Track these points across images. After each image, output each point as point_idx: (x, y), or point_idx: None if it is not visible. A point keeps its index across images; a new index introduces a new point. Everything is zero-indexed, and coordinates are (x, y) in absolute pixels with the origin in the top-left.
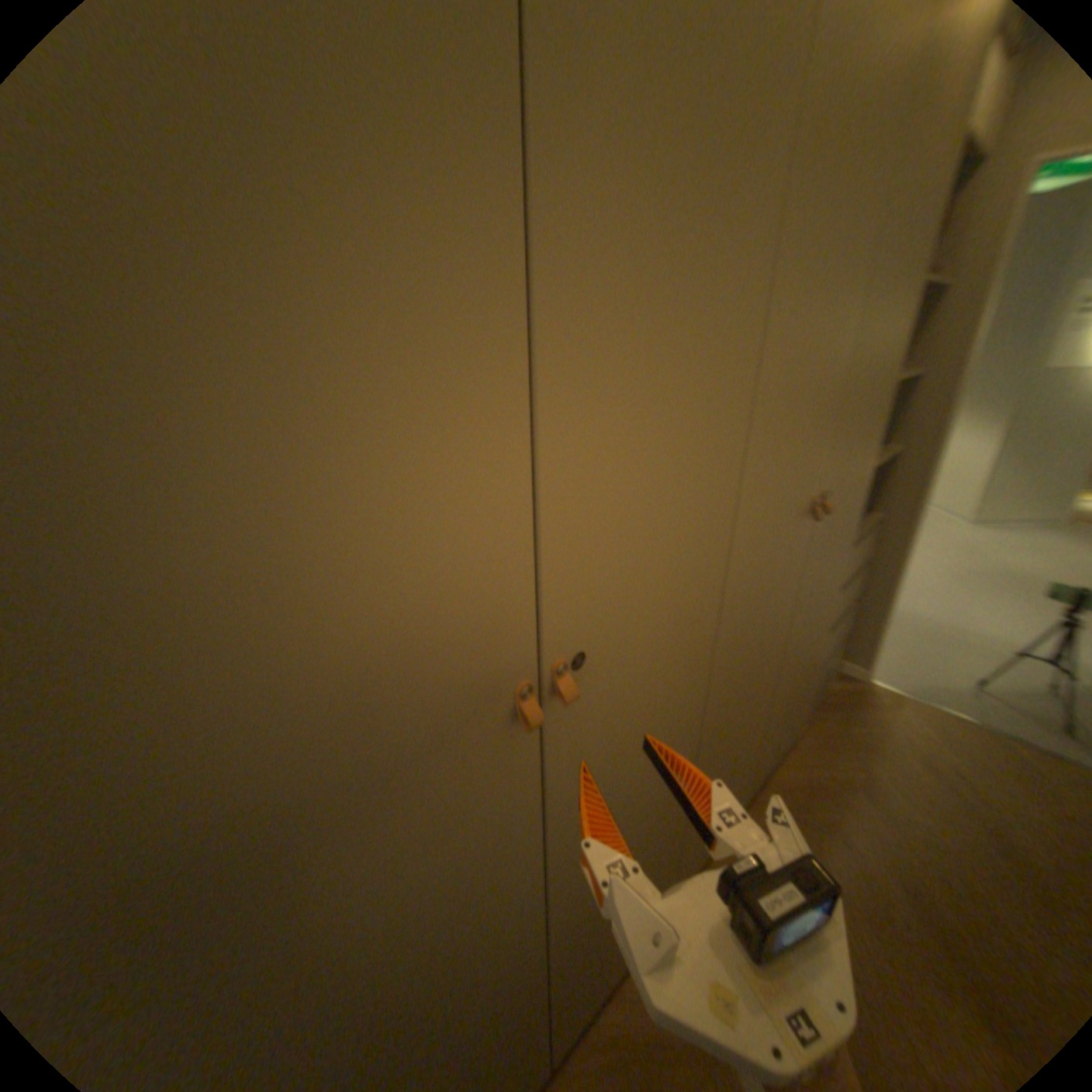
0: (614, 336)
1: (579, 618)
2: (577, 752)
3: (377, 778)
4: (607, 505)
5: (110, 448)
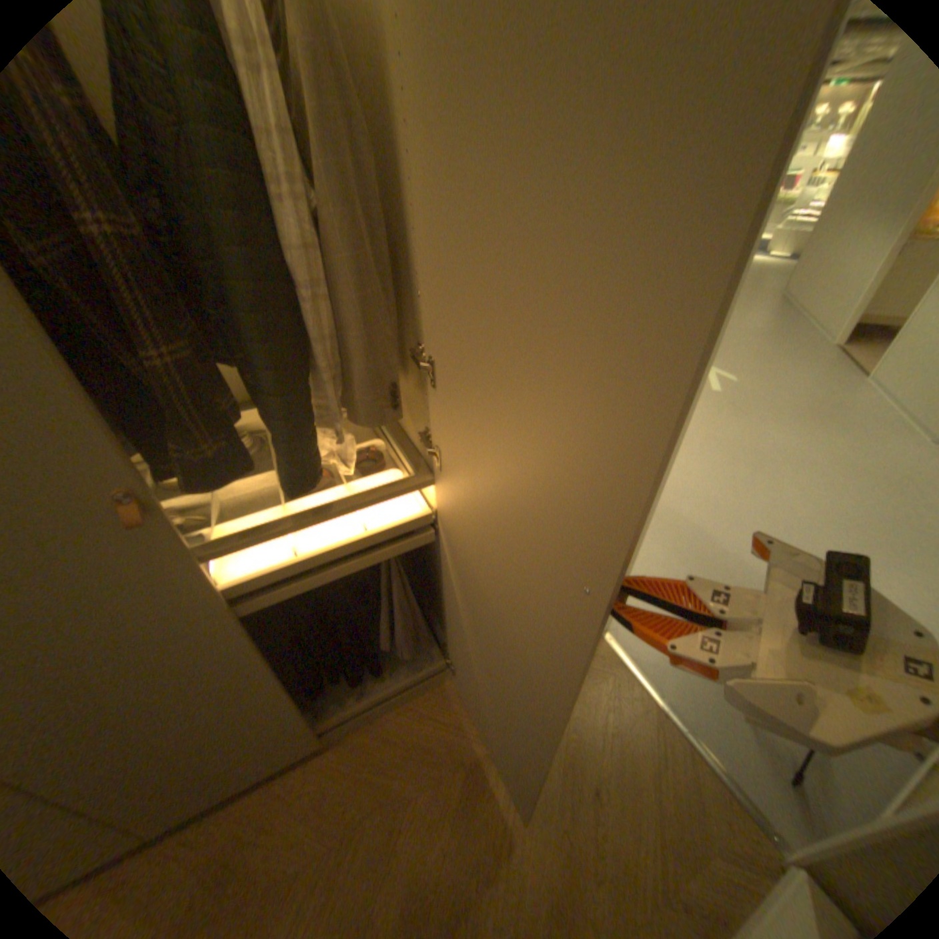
0: None
1: None
2: None
3: None
4: None
5: None
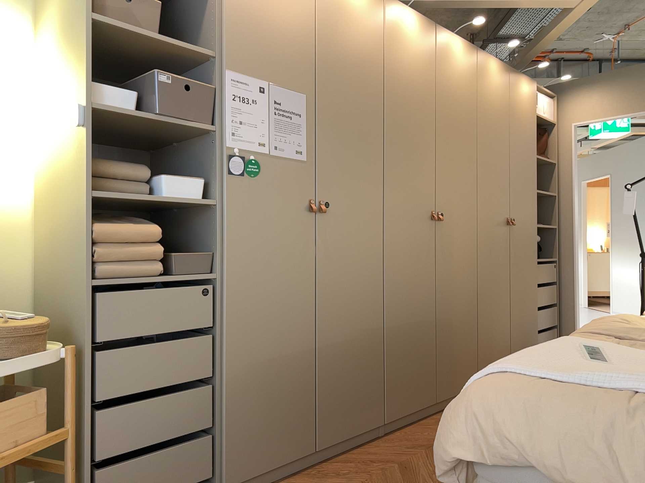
0: (447, 147)
1: (442, 202)
2: (443, 243)
3: (414, 208)
4: (447, 179)
5: (404, 144)
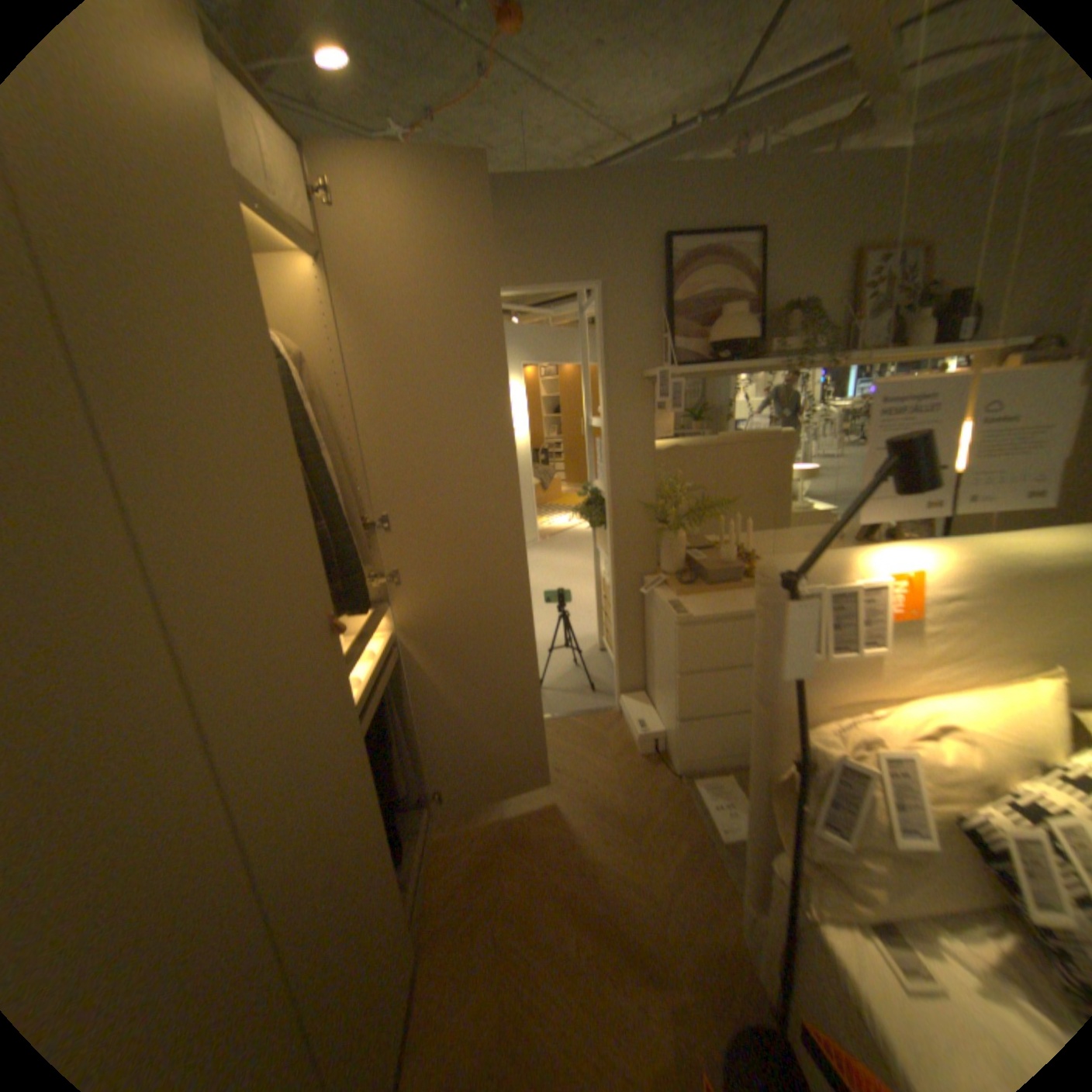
0: None
1: None
2: None
3: None
4: None
5: None
